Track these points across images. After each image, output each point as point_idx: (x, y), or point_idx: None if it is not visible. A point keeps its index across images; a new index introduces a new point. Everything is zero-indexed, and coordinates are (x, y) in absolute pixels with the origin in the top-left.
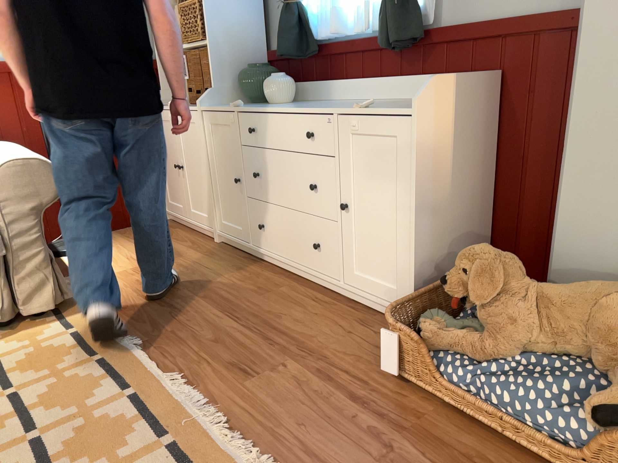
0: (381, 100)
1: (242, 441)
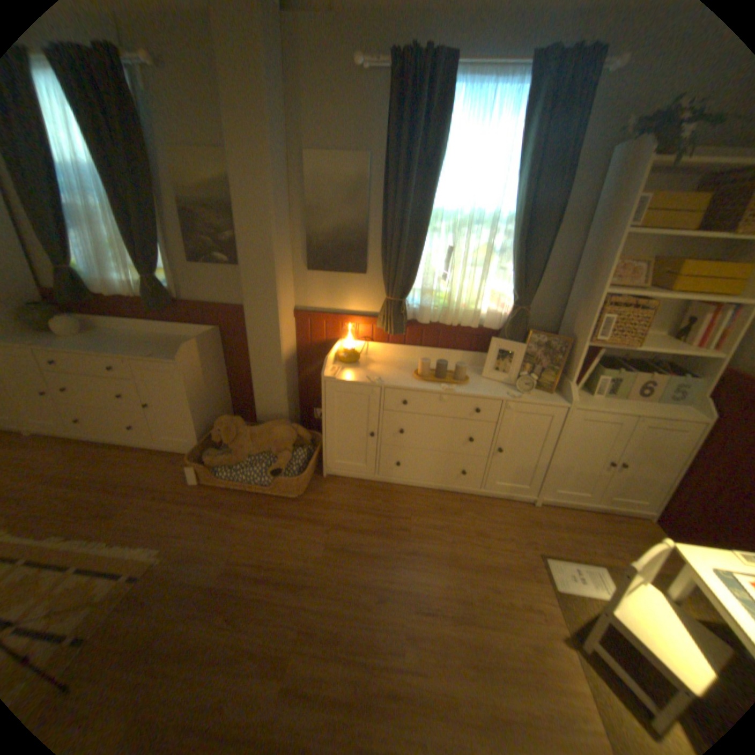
0: (152, 334)
1: (121, 549)
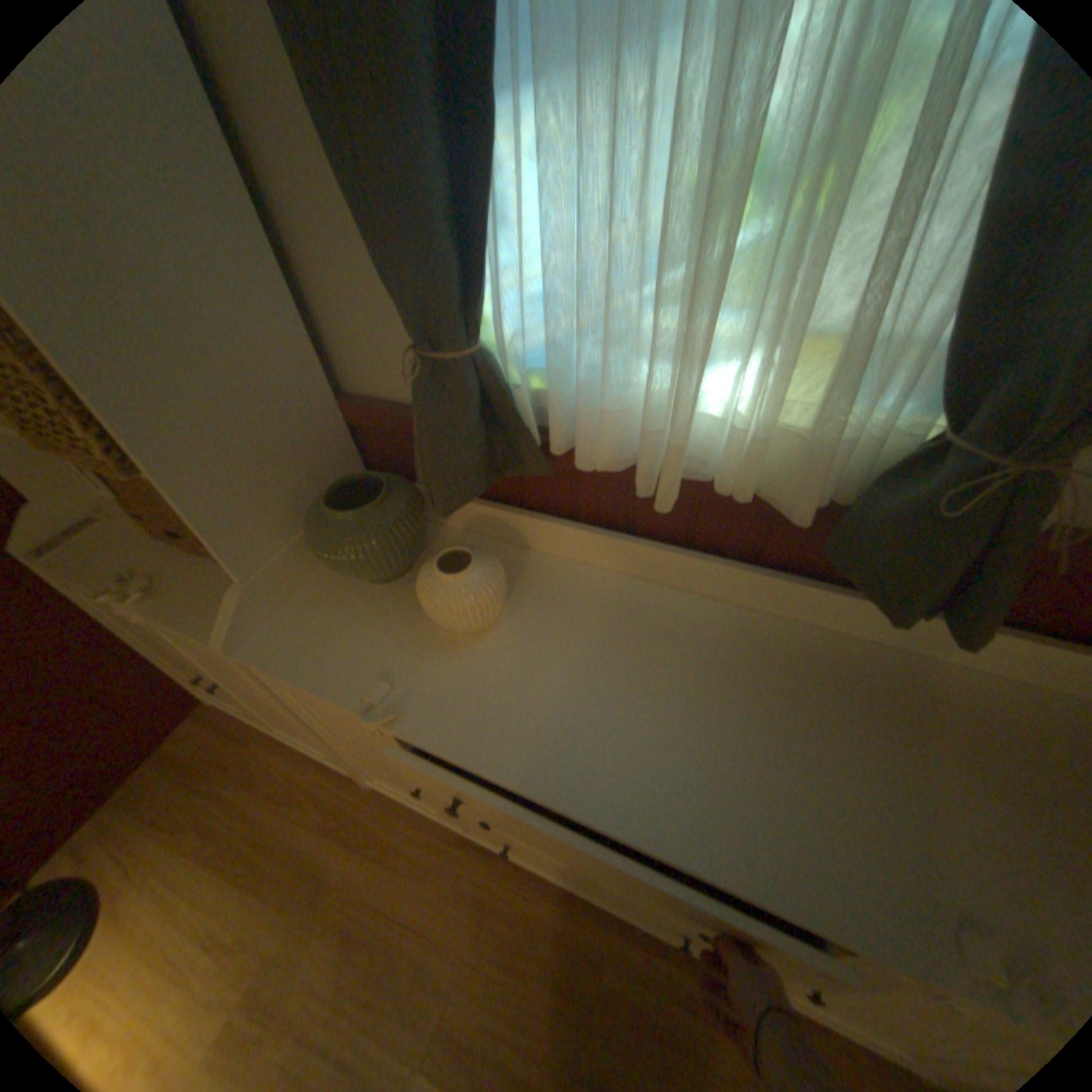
0: (772, 617)
1: None
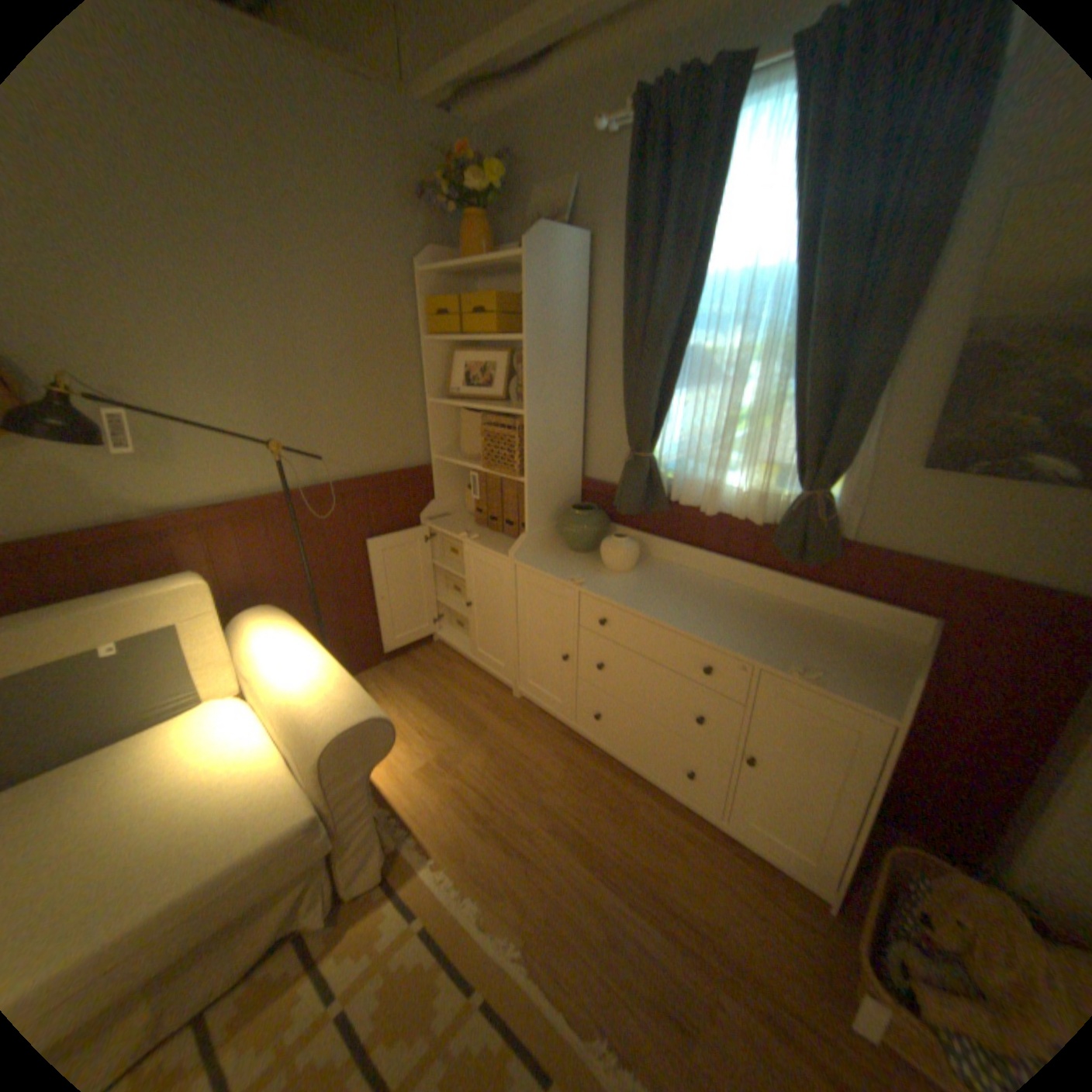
0: (759, 592)
1: None
